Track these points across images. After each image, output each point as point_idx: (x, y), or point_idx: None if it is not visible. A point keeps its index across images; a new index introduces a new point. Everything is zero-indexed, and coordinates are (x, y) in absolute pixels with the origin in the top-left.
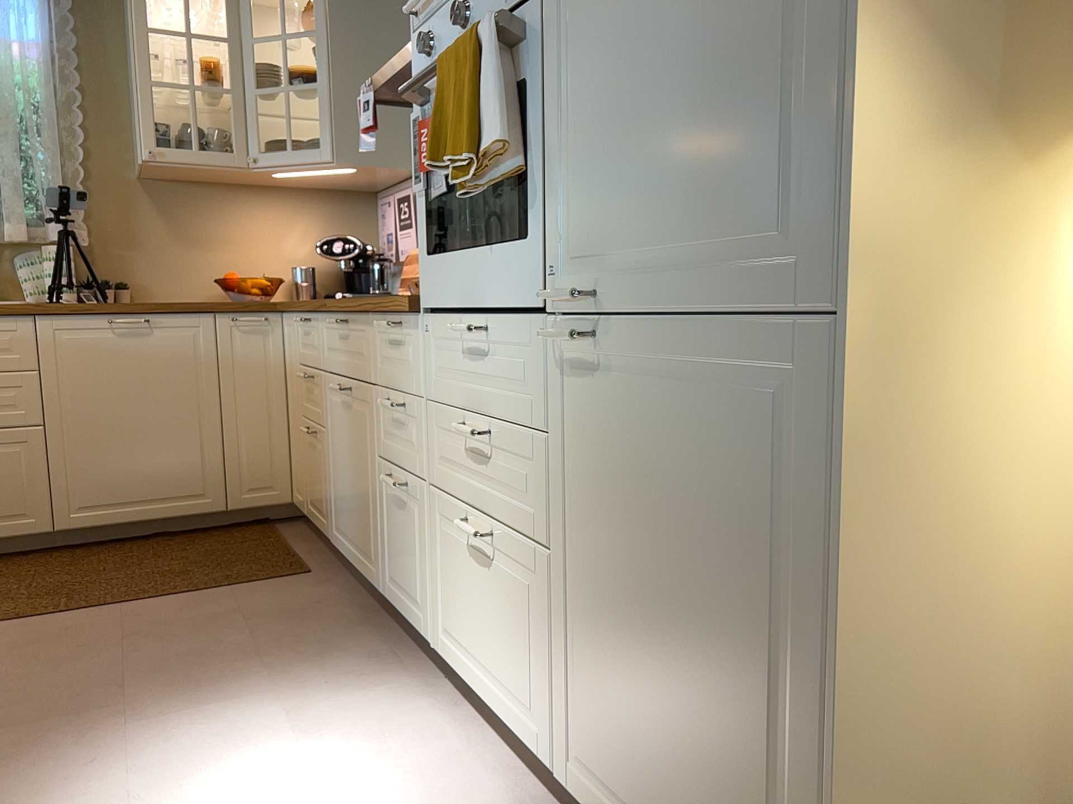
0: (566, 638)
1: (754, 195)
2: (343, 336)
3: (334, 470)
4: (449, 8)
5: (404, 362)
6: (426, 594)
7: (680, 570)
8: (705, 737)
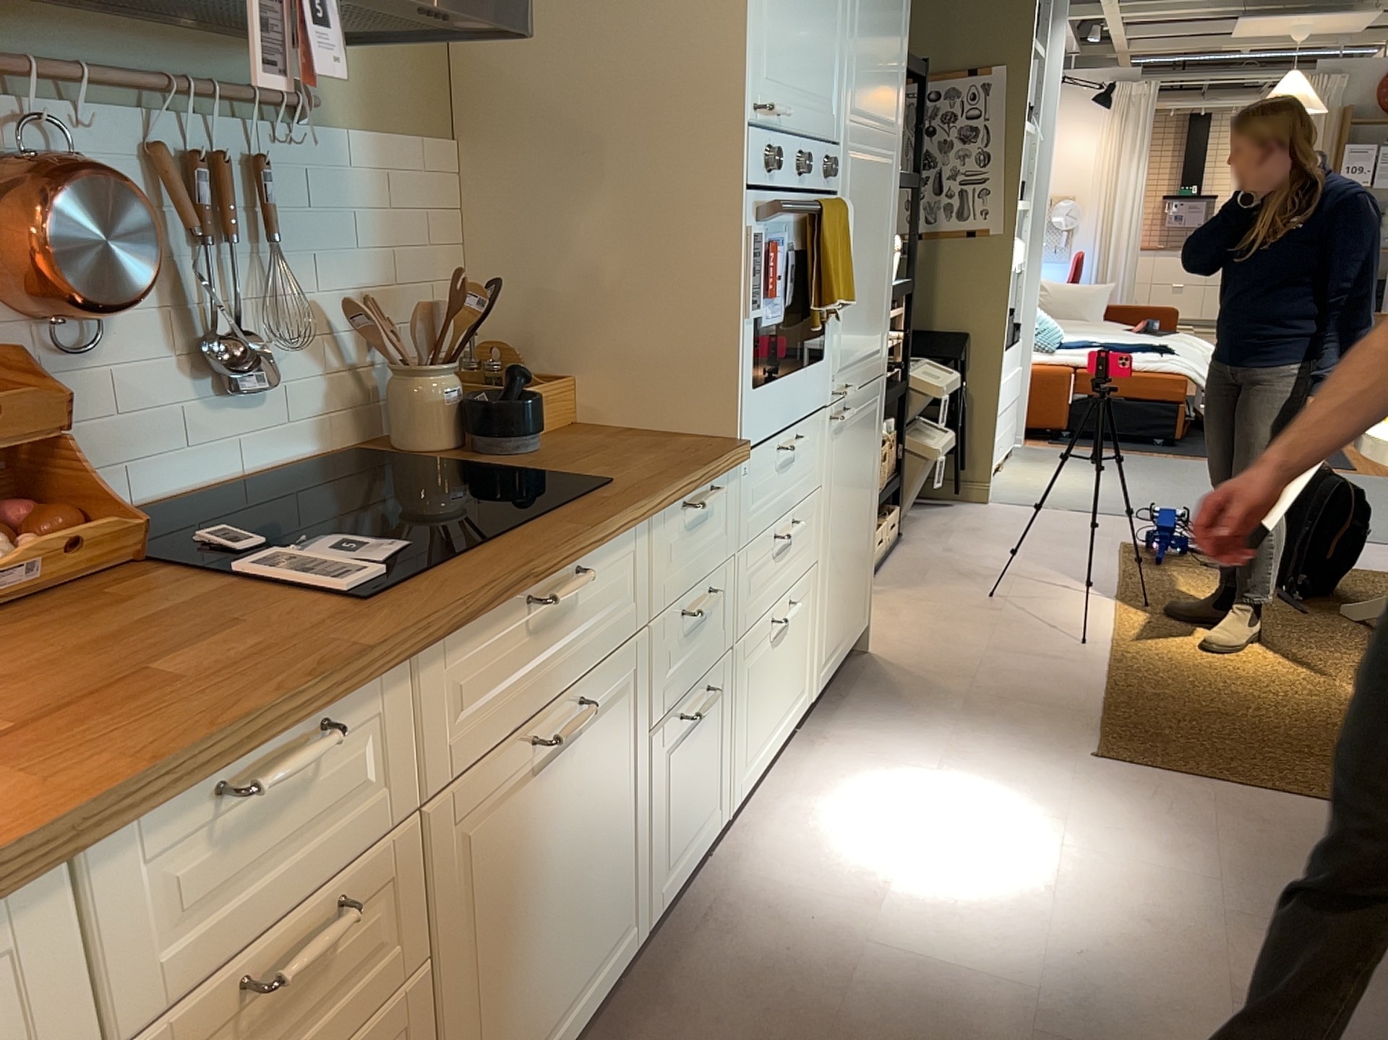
0: (823, 600)
1: (877, 333)
2: (547, 620)
3: (489, 980)
4: (782, 139)
5: (708, 537)
6: (722, 776)
7: (856, 499)
8: (857, 561)
